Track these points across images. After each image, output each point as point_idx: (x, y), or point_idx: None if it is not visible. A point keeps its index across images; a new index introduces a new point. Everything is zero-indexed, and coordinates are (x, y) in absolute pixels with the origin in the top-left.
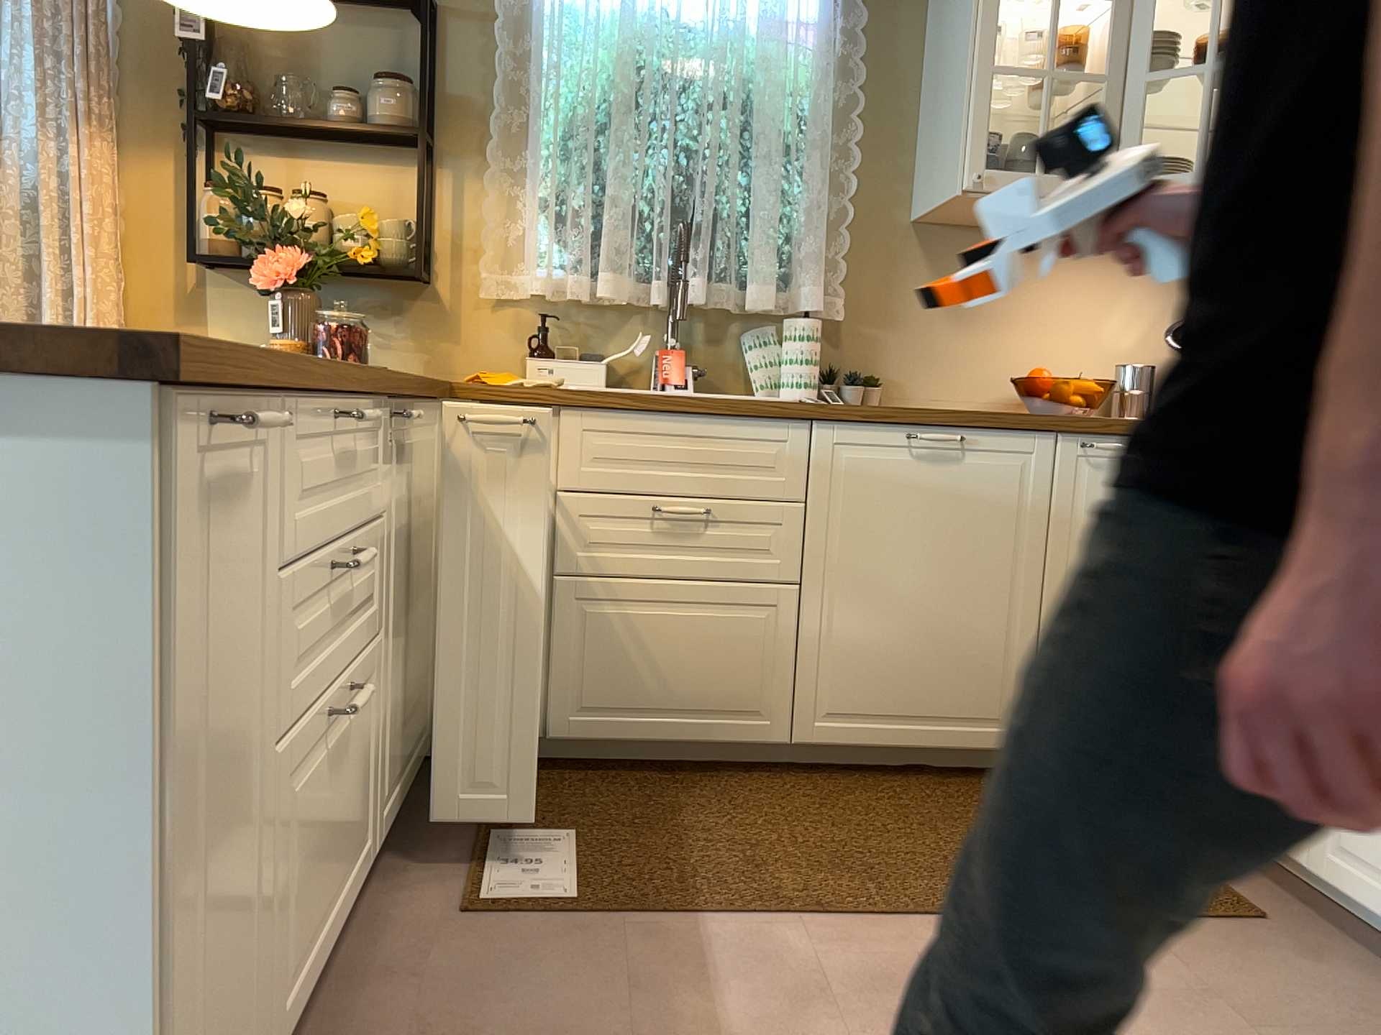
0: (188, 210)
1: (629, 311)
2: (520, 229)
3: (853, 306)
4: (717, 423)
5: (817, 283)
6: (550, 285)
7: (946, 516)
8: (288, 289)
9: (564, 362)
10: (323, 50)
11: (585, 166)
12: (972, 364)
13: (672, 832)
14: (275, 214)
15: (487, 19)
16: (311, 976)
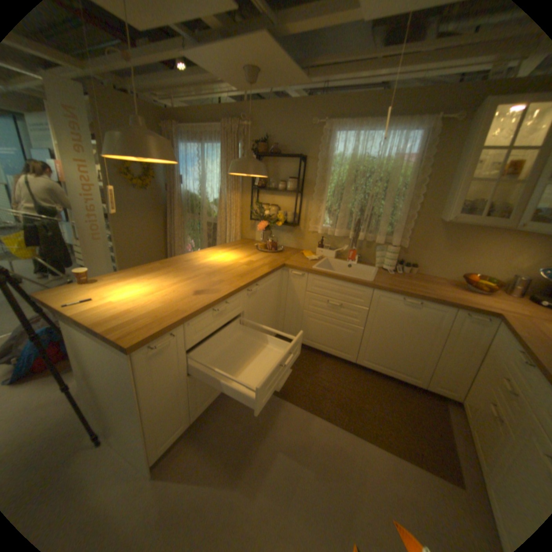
0: (250, 208)
1: (345, 237)
2: (320, 214)
3: (413, 242)
4: (346, 284)
5: (400, 236)
6: (325, 229)
7: (411, 323)
8: (264, 229)
9: (324, 250)
10: (280, 168)
11: (336, 200)
12: (454, 265)
13: (313, 378)
14: (262, 212)
15: (318, 158)
16: (214, 399)
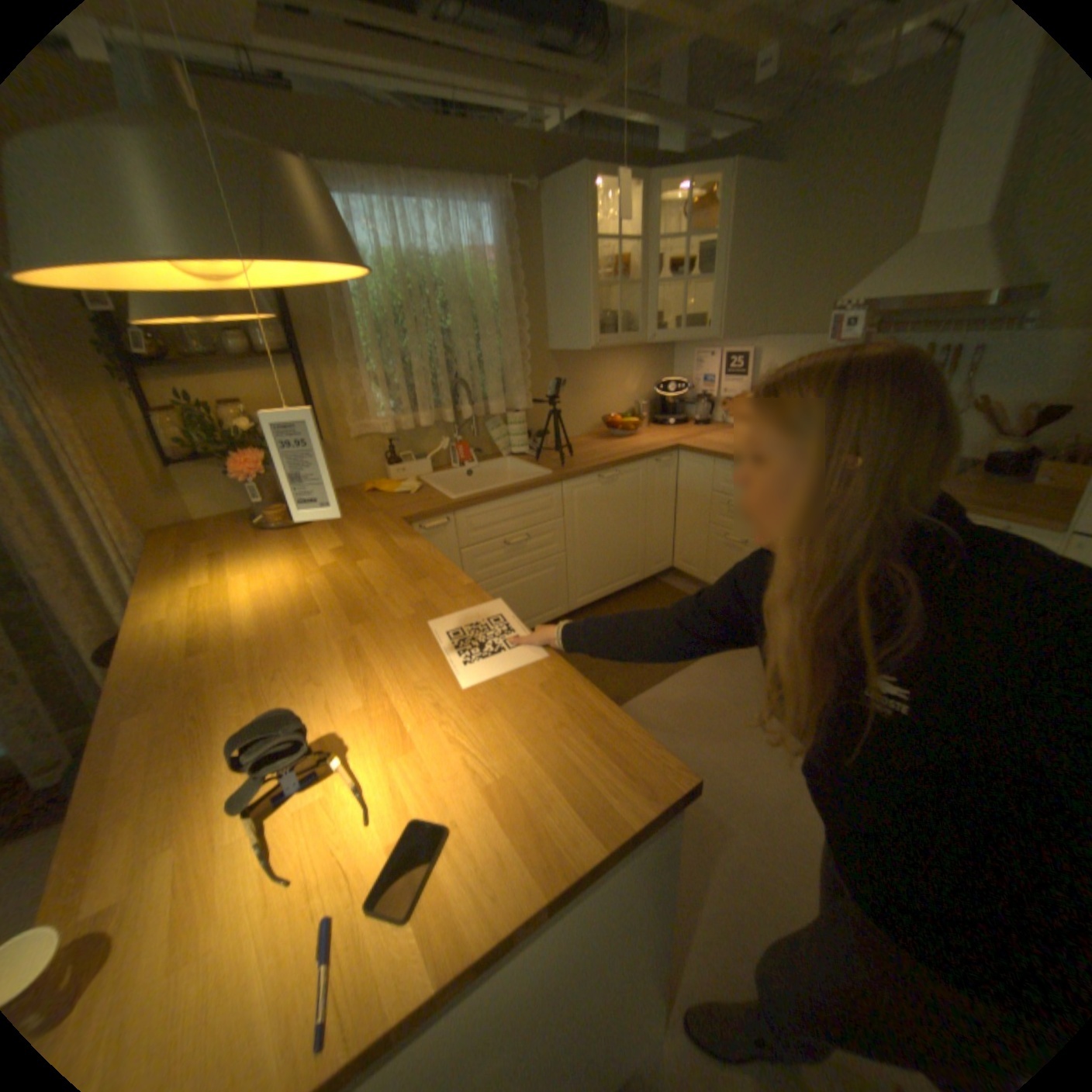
0: (143, 435)
1: (428, 428)
2: (360, 397)
3: (529, 400)
4: (523, 498)
5: (516, 395)
6: (387, 425)
7: (612, 507)
8: (251, 477)
9: (409, 467)
10: None
11: (394, 357)
12: (579, 415)
13: None
14: (224, 433)
15: None
16: None
